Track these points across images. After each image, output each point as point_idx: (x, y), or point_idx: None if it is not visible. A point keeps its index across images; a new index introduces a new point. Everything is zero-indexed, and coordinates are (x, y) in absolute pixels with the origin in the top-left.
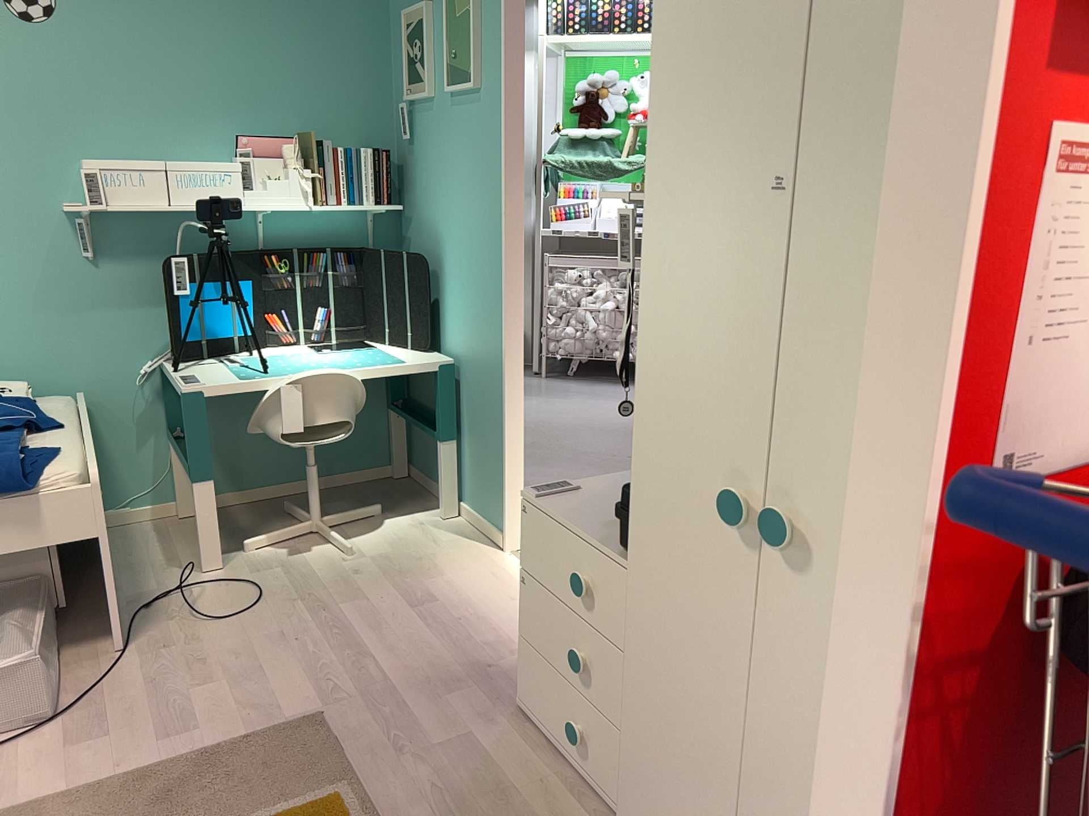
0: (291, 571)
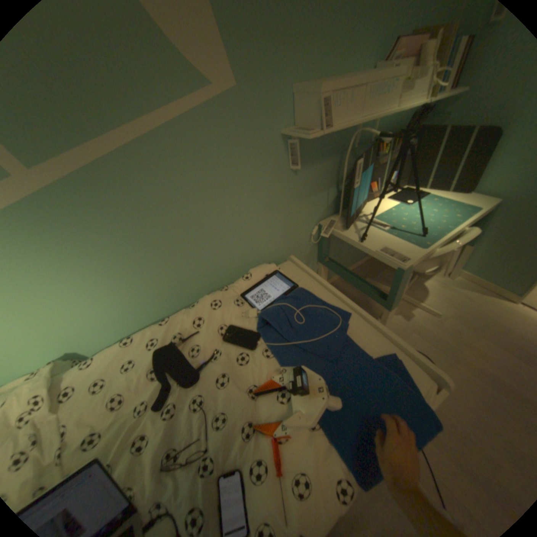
0: (423, 335)
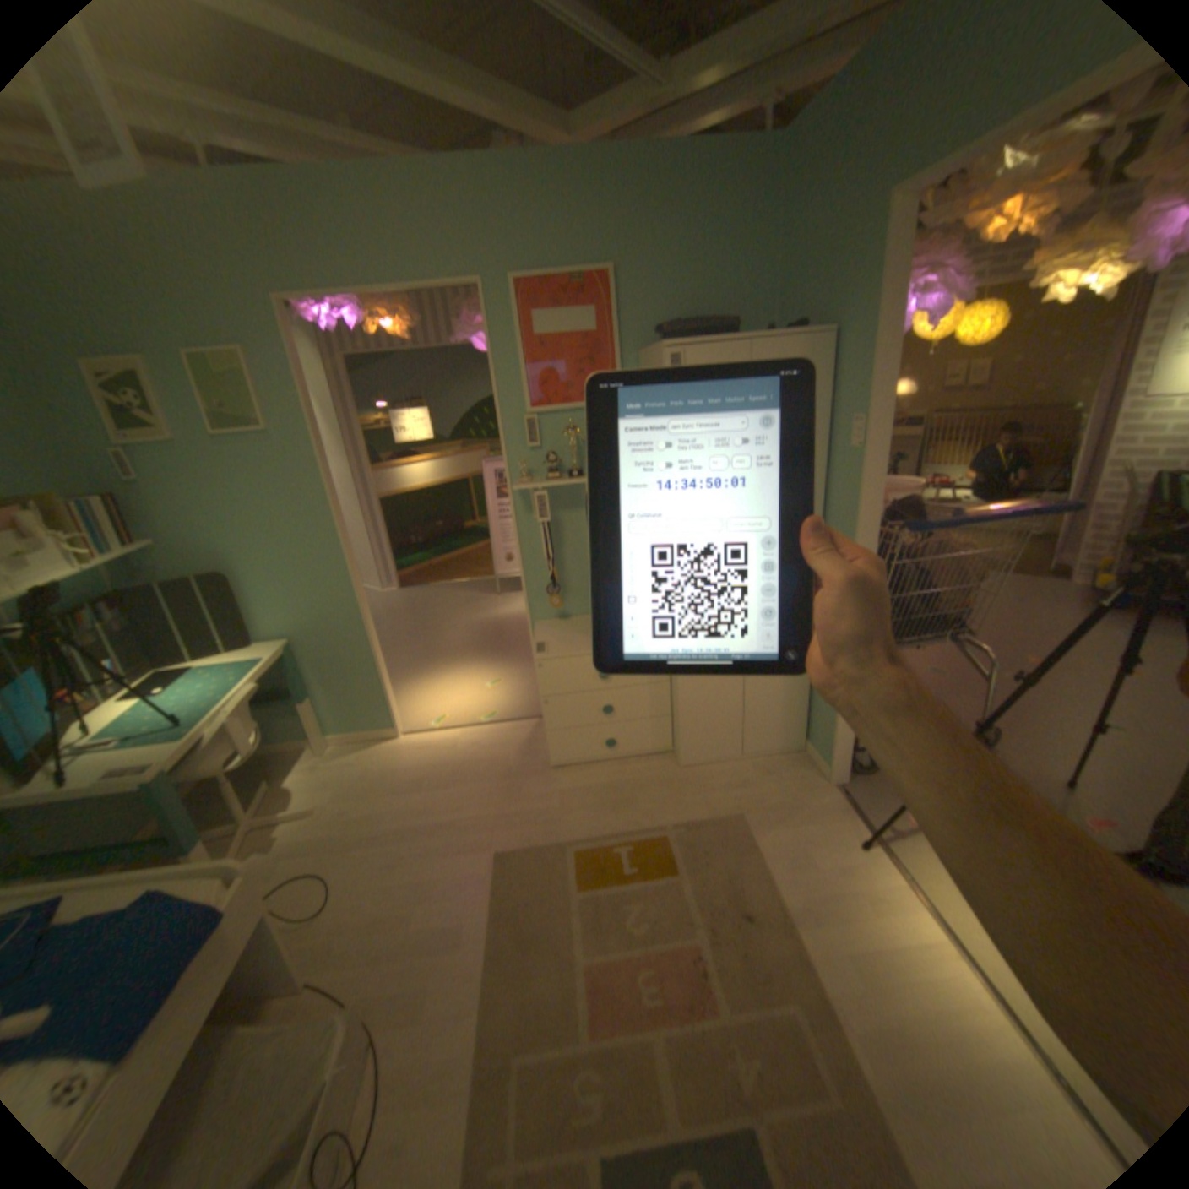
0: (294, 855)
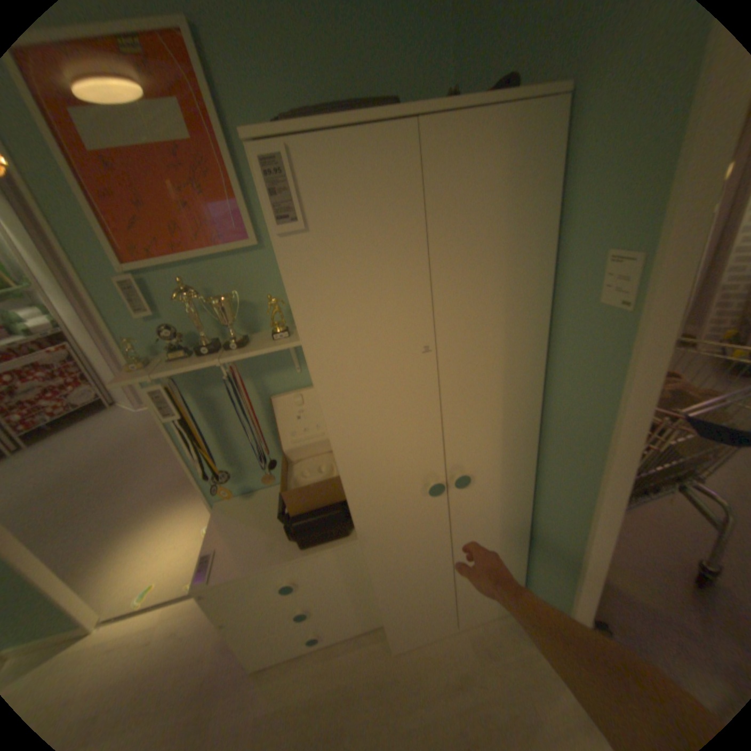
0: None
